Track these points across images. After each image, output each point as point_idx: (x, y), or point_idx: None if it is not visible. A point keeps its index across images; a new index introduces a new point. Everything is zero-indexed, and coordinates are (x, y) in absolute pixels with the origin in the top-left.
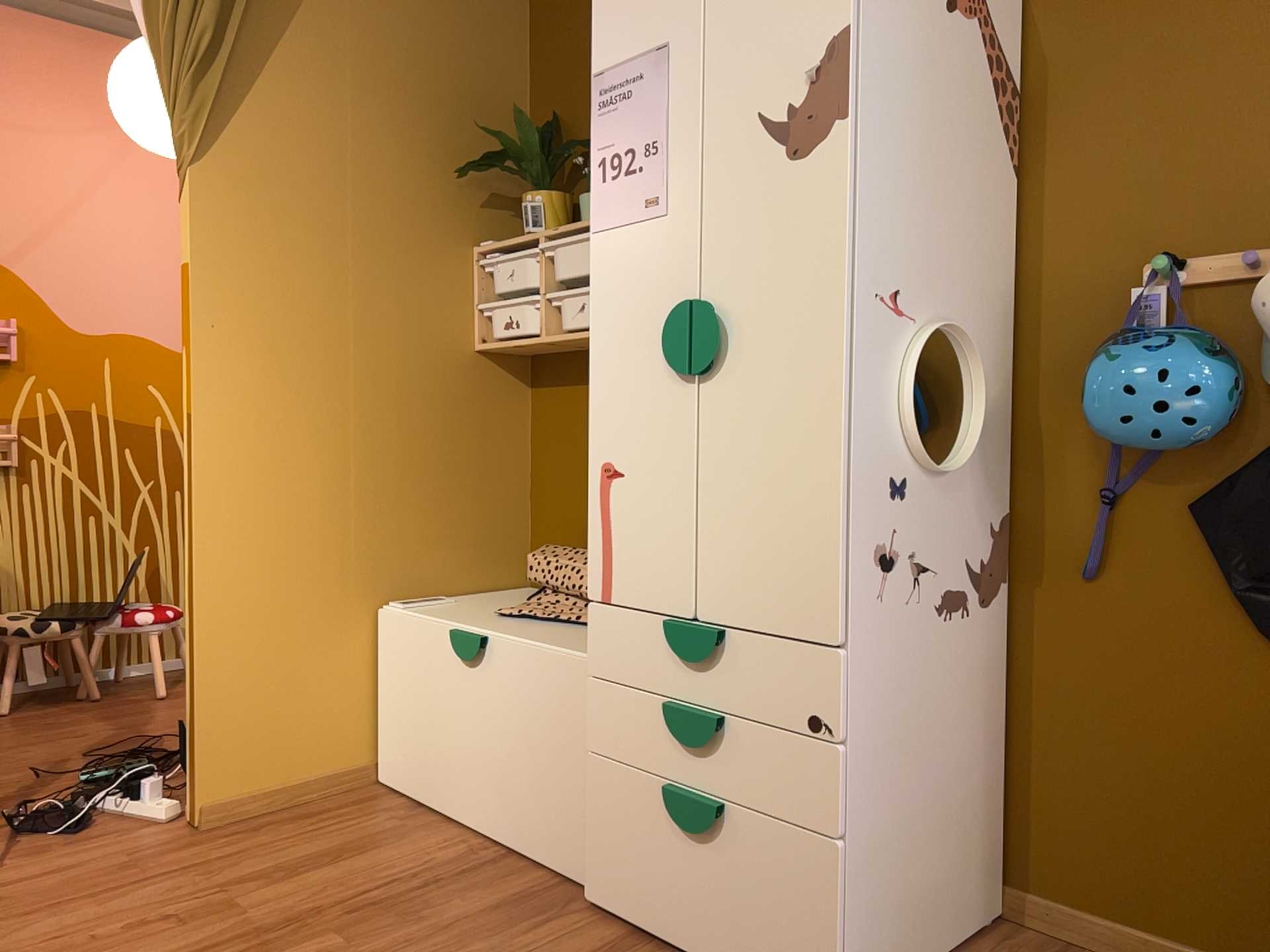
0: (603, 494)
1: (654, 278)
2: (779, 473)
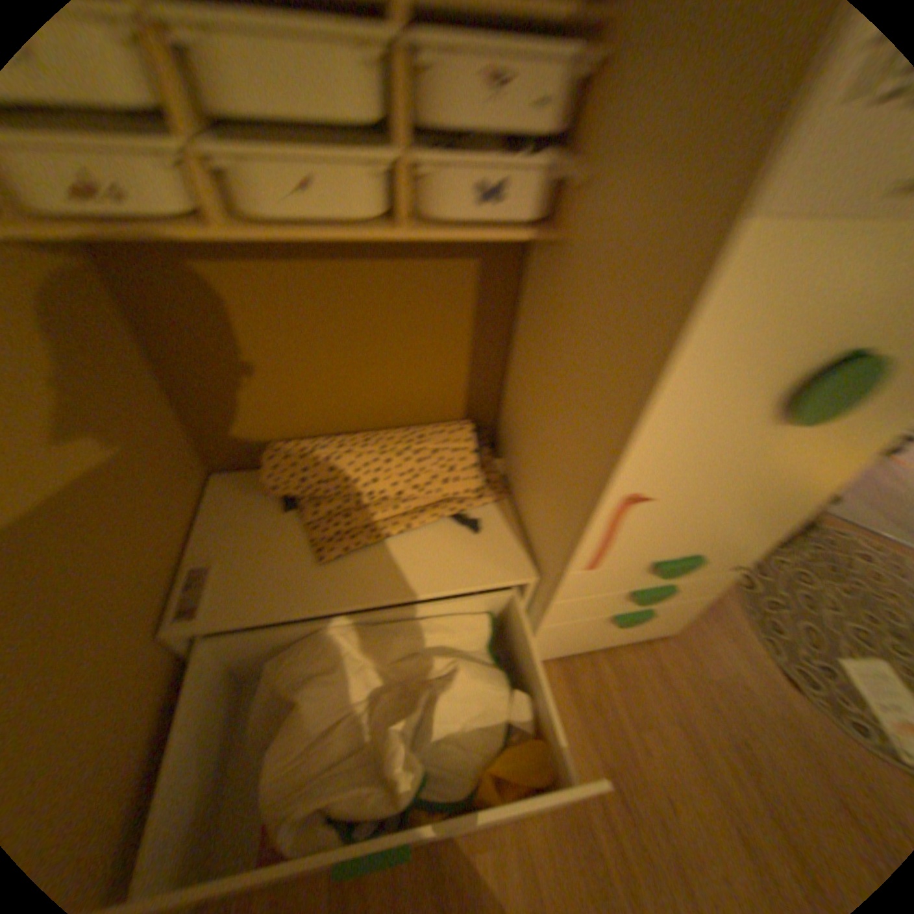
0: (617, 513)
1: (820, 314)
2: (814, 476)
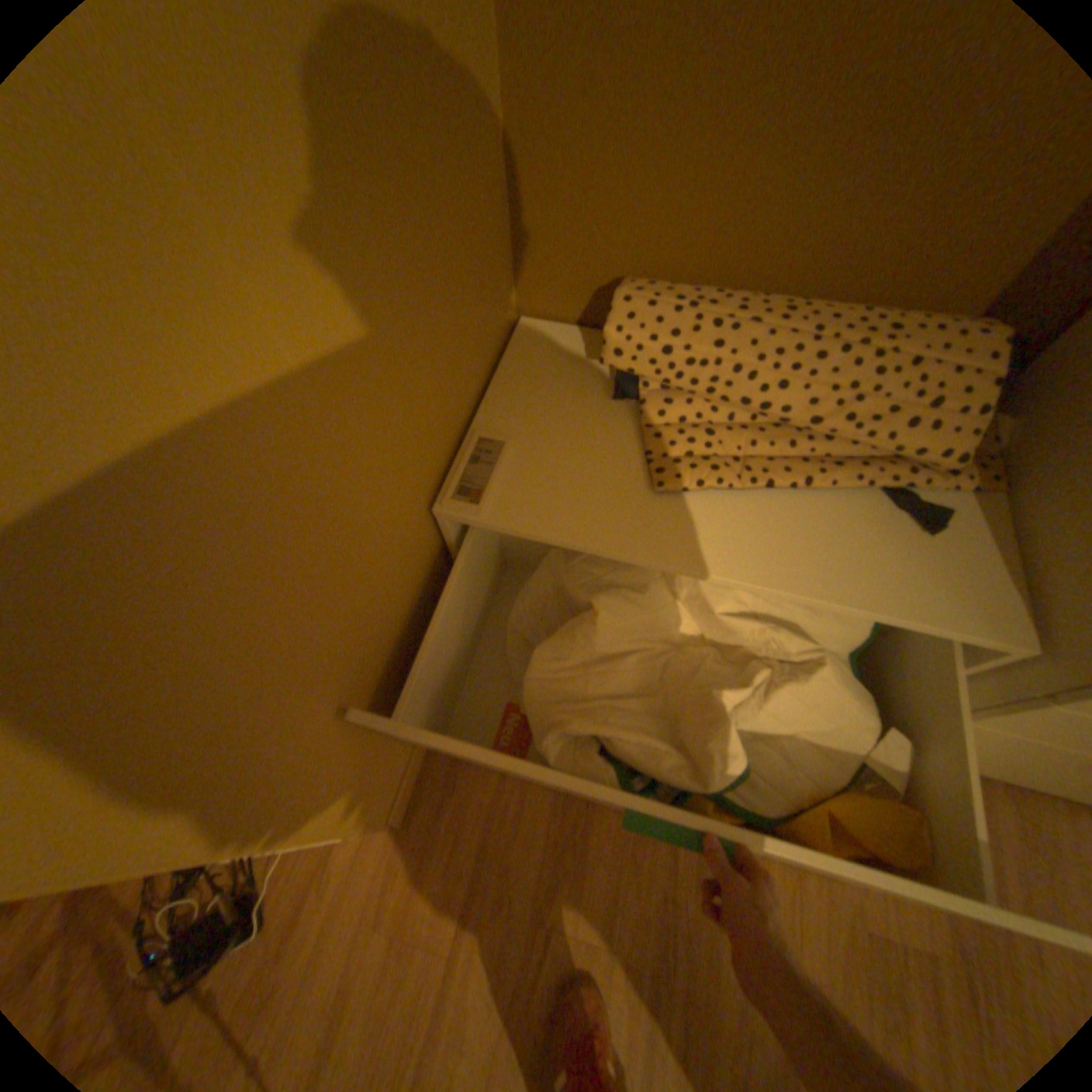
0: None
1: None
2: None
